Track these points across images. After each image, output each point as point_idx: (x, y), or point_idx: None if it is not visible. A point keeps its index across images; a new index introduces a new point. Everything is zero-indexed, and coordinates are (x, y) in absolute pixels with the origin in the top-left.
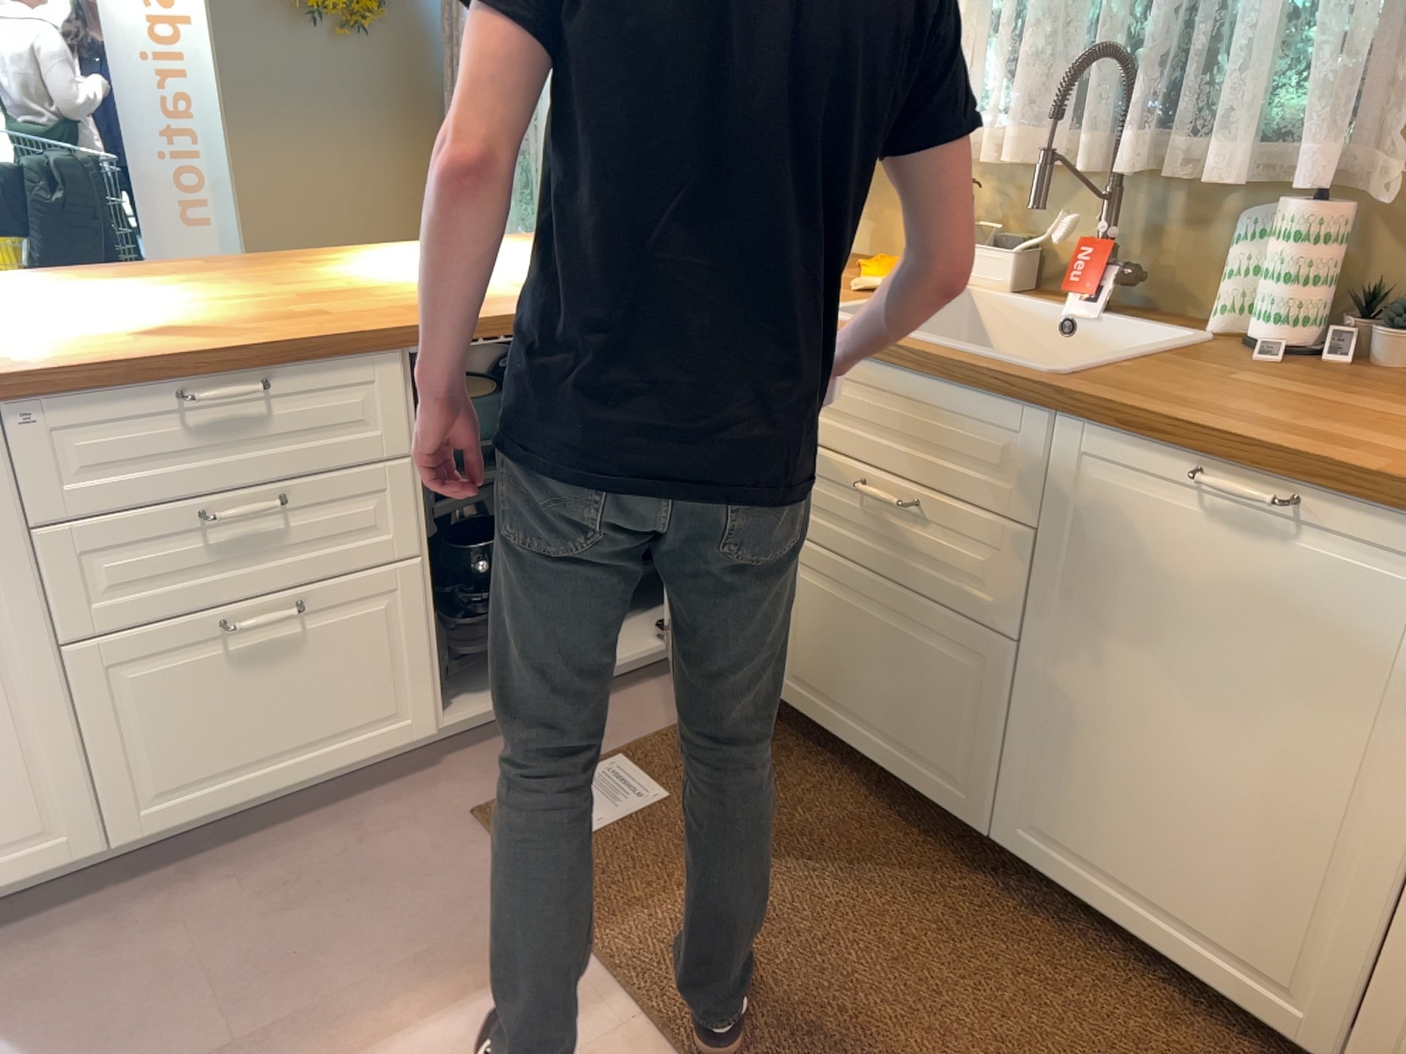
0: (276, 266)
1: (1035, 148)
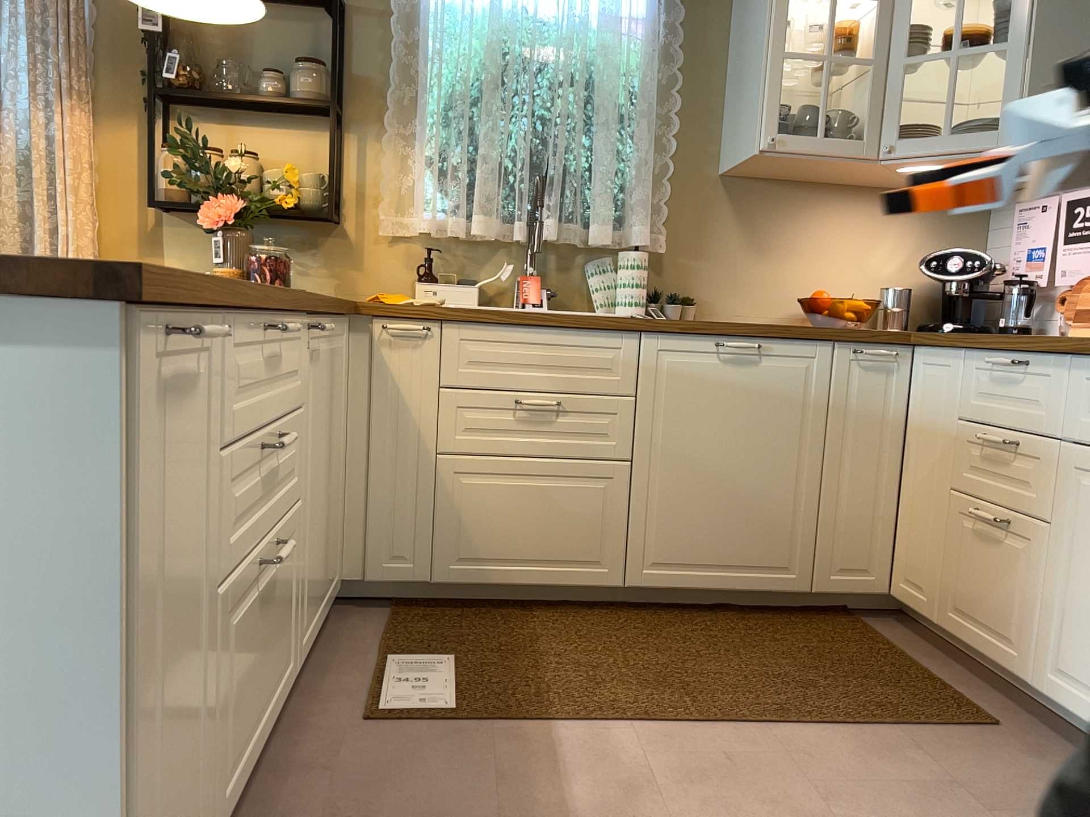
0: None
1: (492, 225)
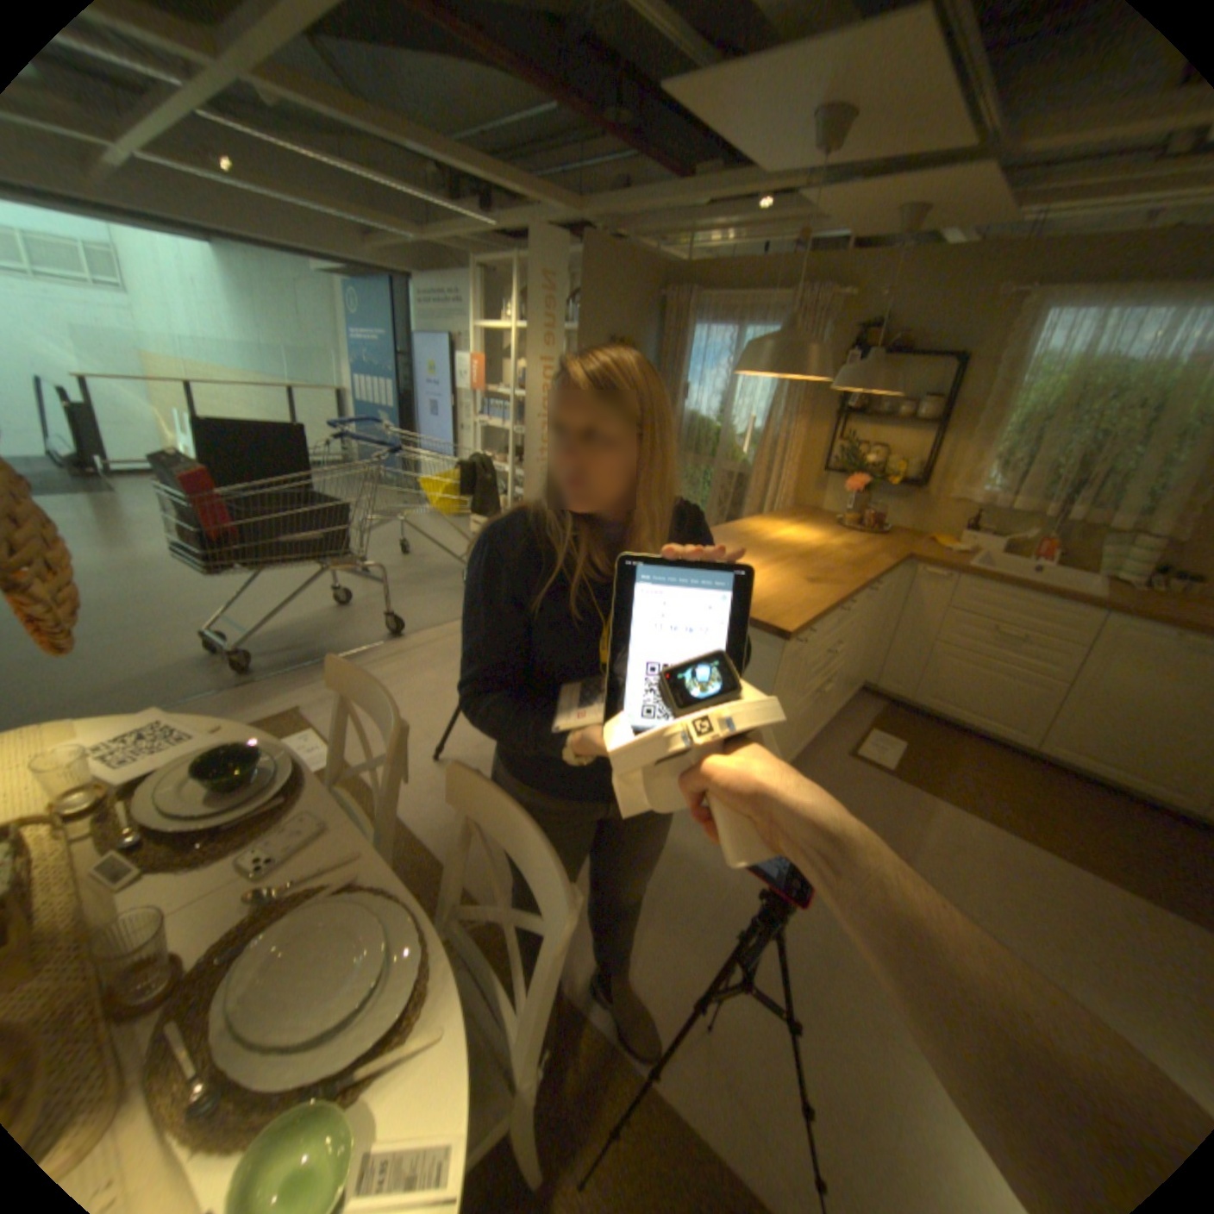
0: (736, 537)
1: (1030, 505)
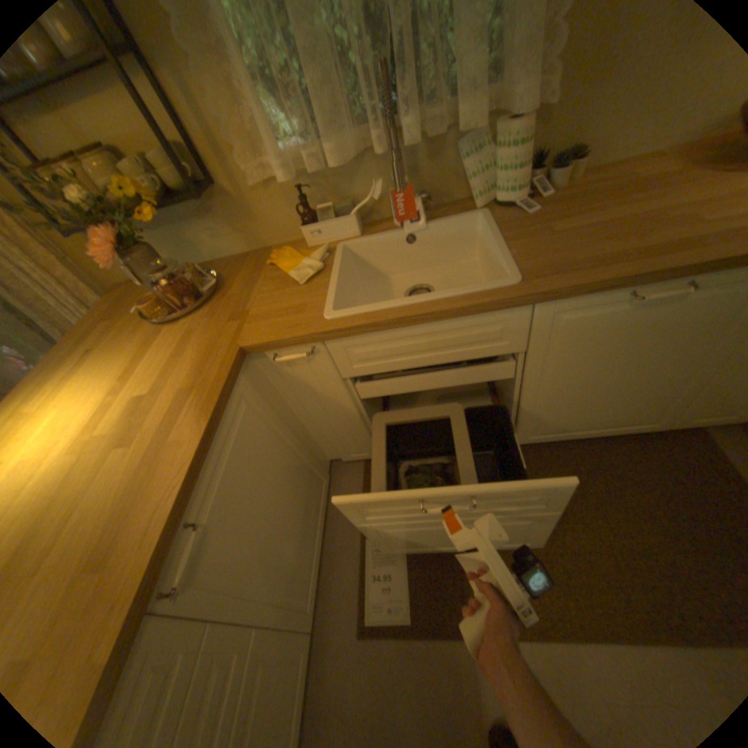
0: None
1: (346, 147)
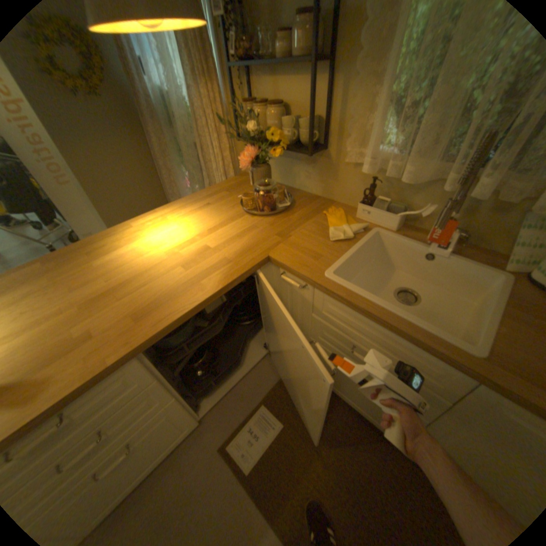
0: (72, 261)
1: (424, 174)
